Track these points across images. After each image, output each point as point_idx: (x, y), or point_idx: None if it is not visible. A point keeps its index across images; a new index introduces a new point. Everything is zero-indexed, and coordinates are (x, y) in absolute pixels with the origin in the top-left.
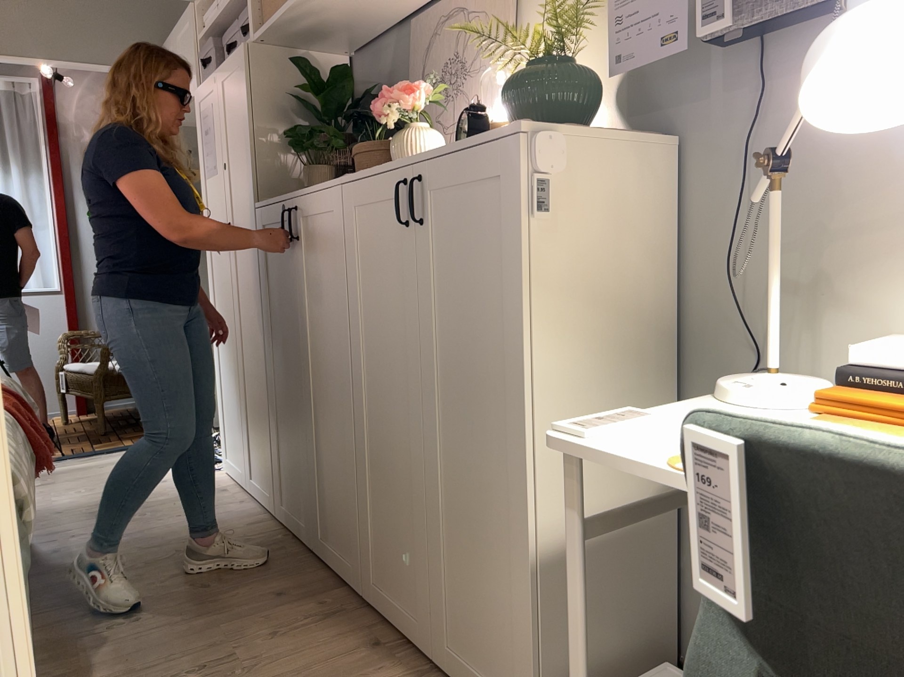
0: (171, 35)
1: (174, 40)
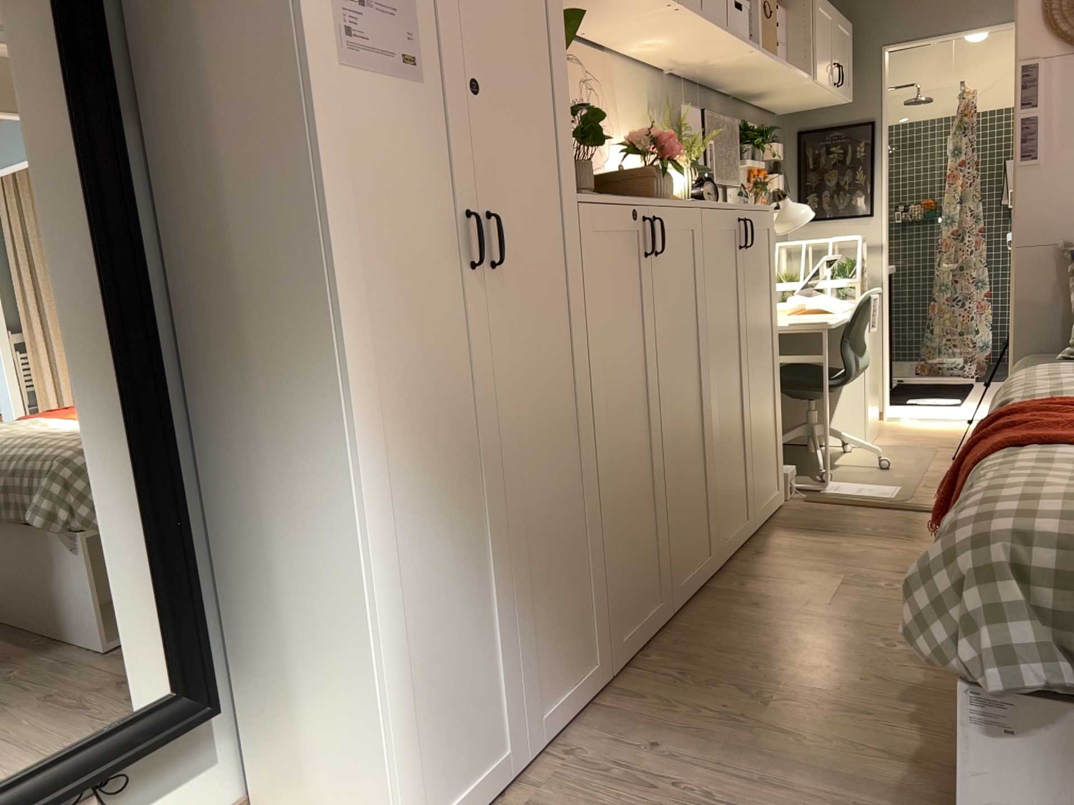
0: None
1: None
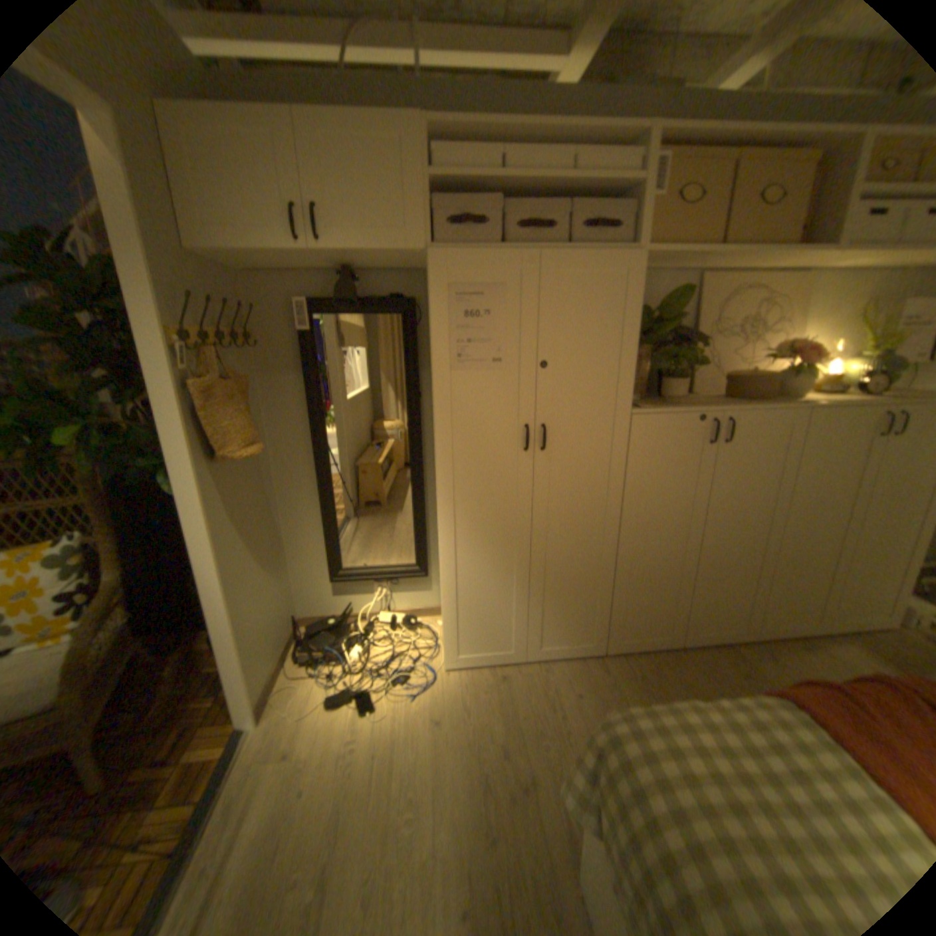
0: (275, 115)
1: (302, 130)
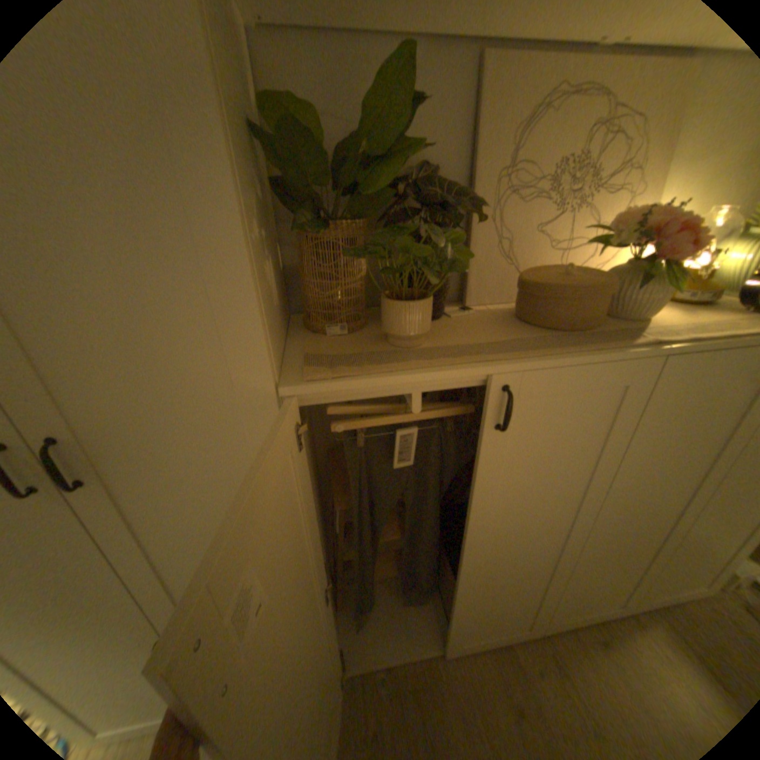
0: None
1: None
